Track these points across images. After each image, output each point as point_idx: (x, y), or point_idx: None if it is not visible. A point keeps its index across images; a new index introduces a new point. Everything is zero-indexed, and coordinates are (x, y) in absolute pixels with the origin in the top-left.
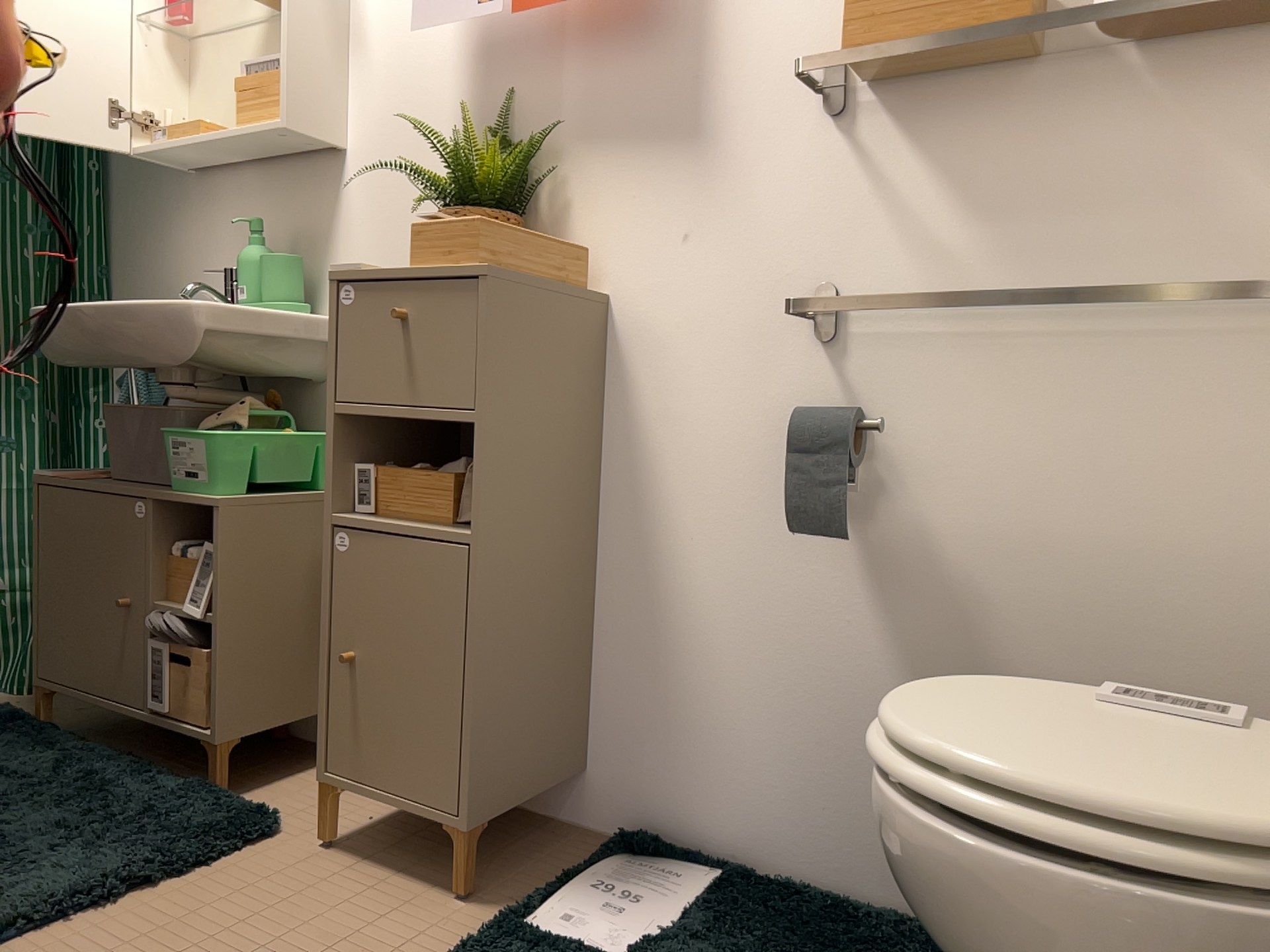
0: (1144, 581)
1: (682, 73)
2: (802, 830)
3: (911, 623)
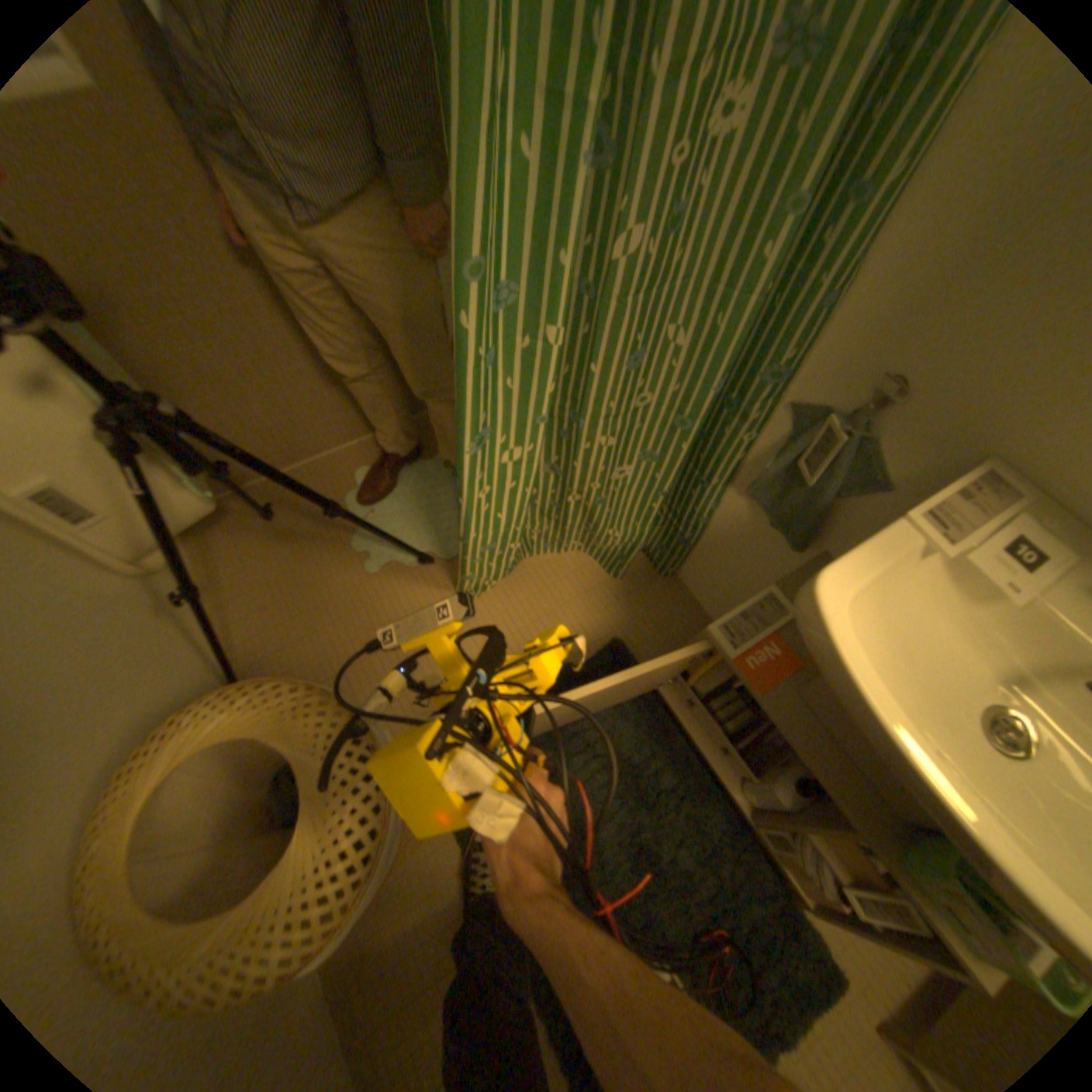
0: None
1: None
2: None
3: None
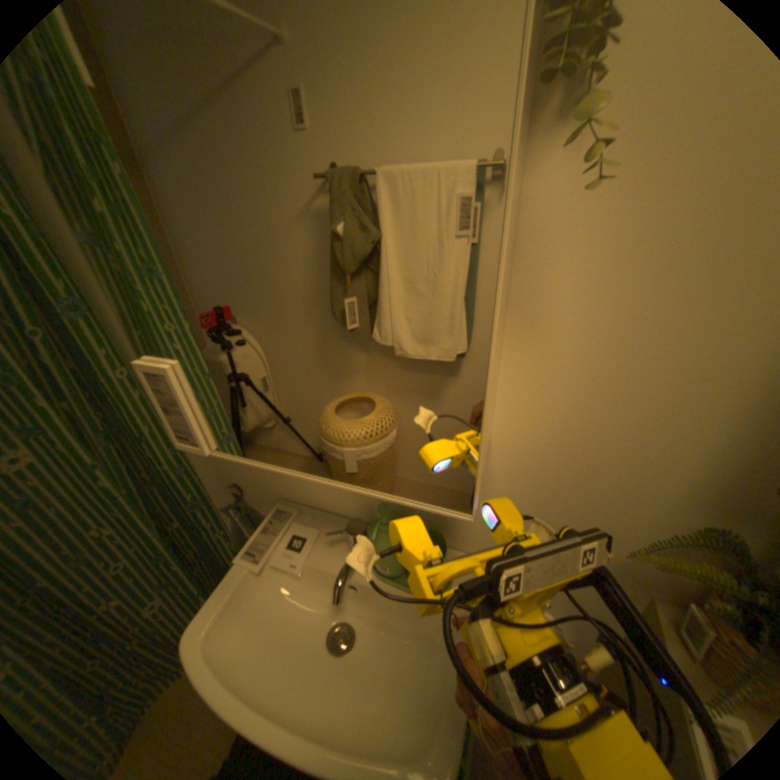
0: None
1: None
2: None
3: None
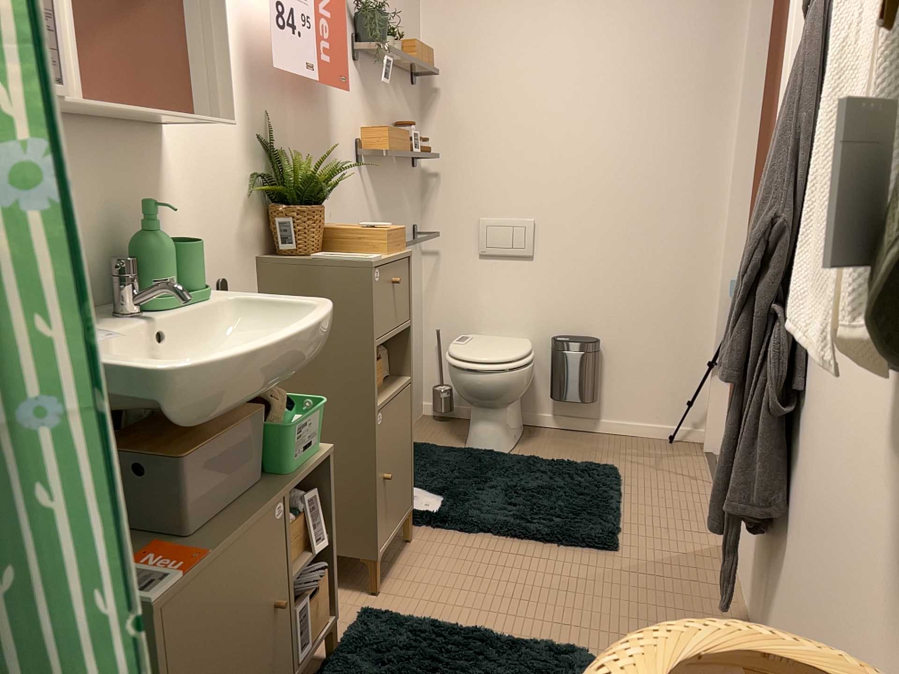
0: None
1: (326, 128)
2: None
3: None
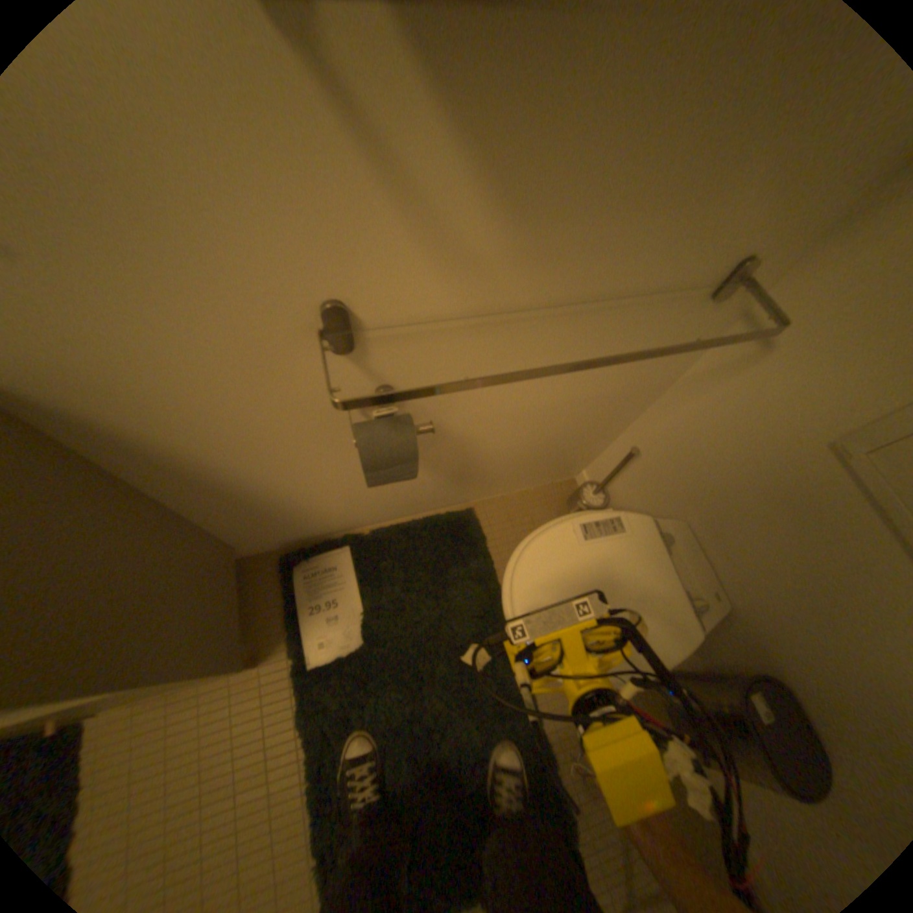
0: (560, 413)
1: None
2: (379, 516)
3: (434, 457)
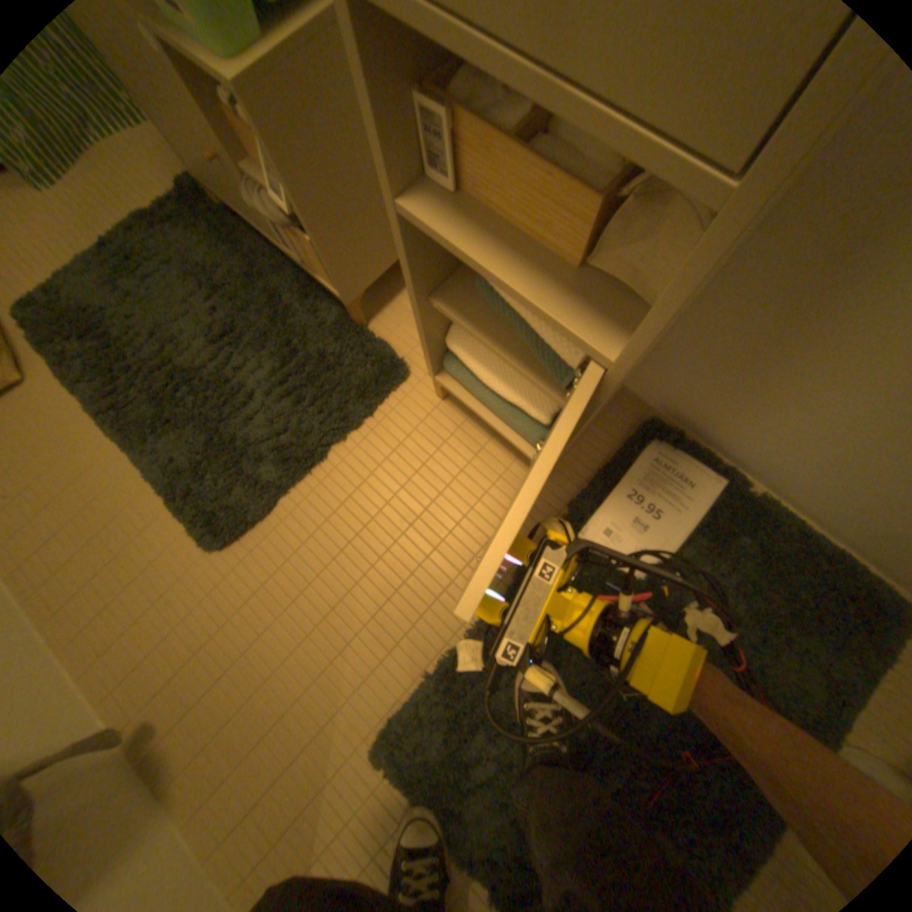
0: None
1: None
2: (813, 492)
3: None
